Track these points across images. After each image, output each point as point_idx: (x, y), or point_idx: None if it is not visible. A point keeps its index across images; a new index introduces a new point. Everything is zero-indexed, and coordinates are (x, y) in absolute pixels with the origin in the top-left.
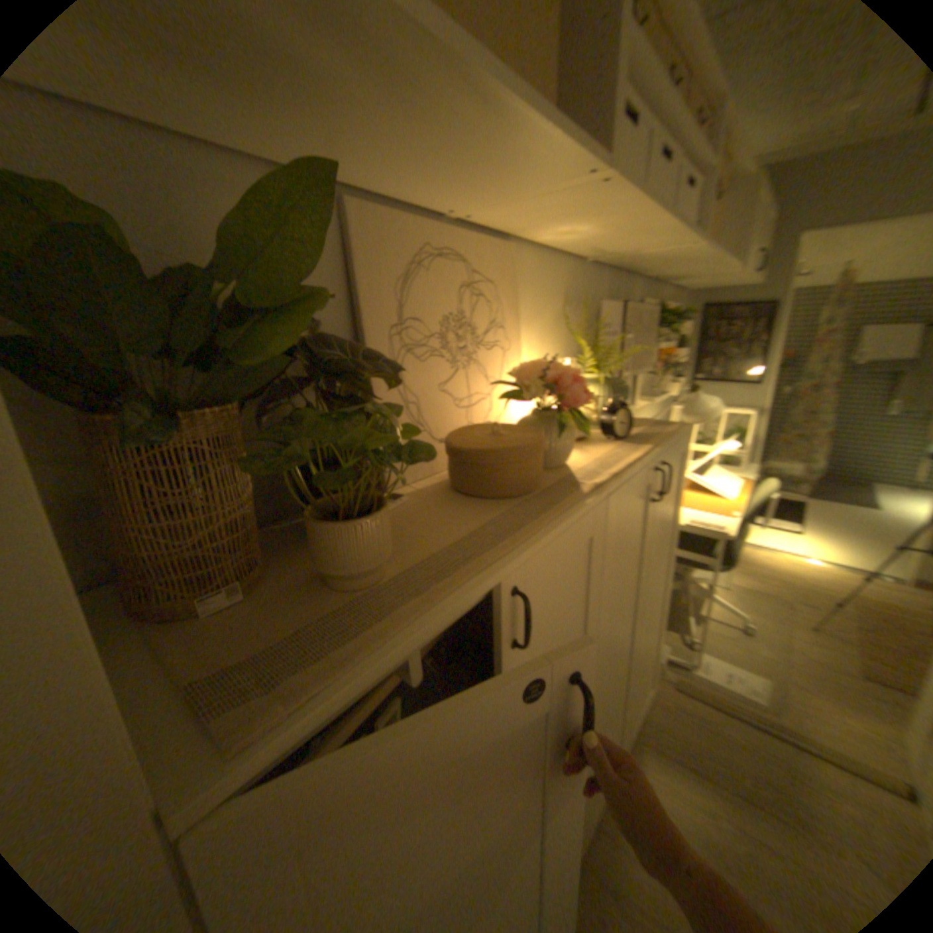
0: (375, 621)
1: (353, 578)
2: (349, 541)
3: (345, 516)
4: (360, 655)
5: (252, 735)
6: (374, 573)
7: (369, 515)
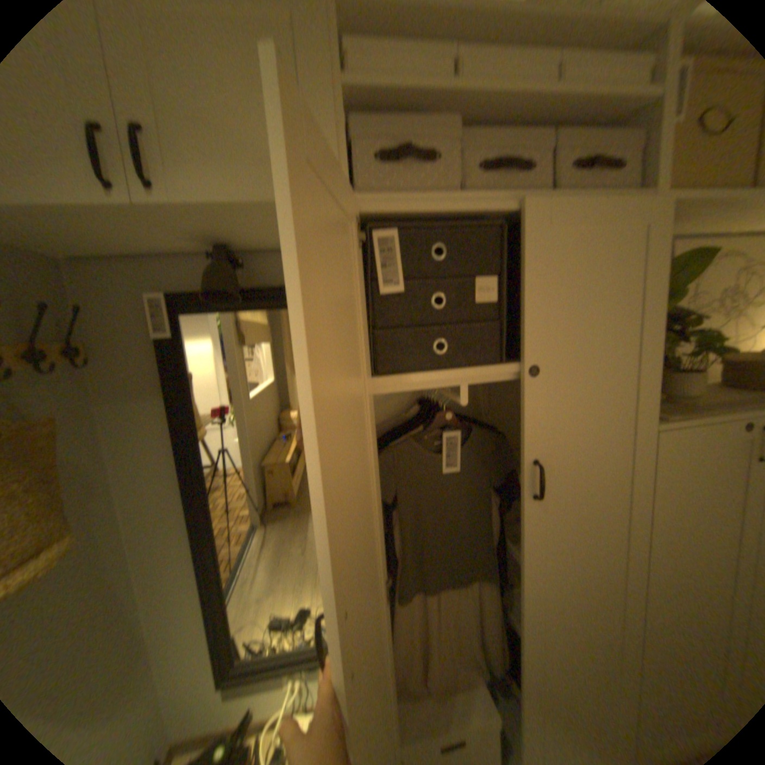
0: (707, 411)
1: (688, 400)
2: (690, 383)
3: (690, 373)
4: (706, 415)
5: (675, 420)
6: (696, 401)
7: (702, 374)
